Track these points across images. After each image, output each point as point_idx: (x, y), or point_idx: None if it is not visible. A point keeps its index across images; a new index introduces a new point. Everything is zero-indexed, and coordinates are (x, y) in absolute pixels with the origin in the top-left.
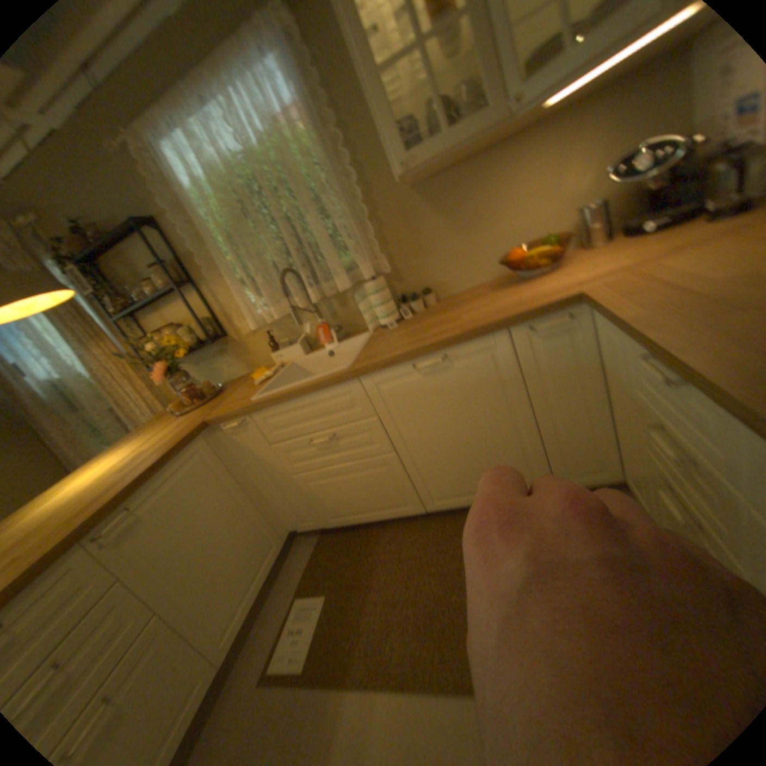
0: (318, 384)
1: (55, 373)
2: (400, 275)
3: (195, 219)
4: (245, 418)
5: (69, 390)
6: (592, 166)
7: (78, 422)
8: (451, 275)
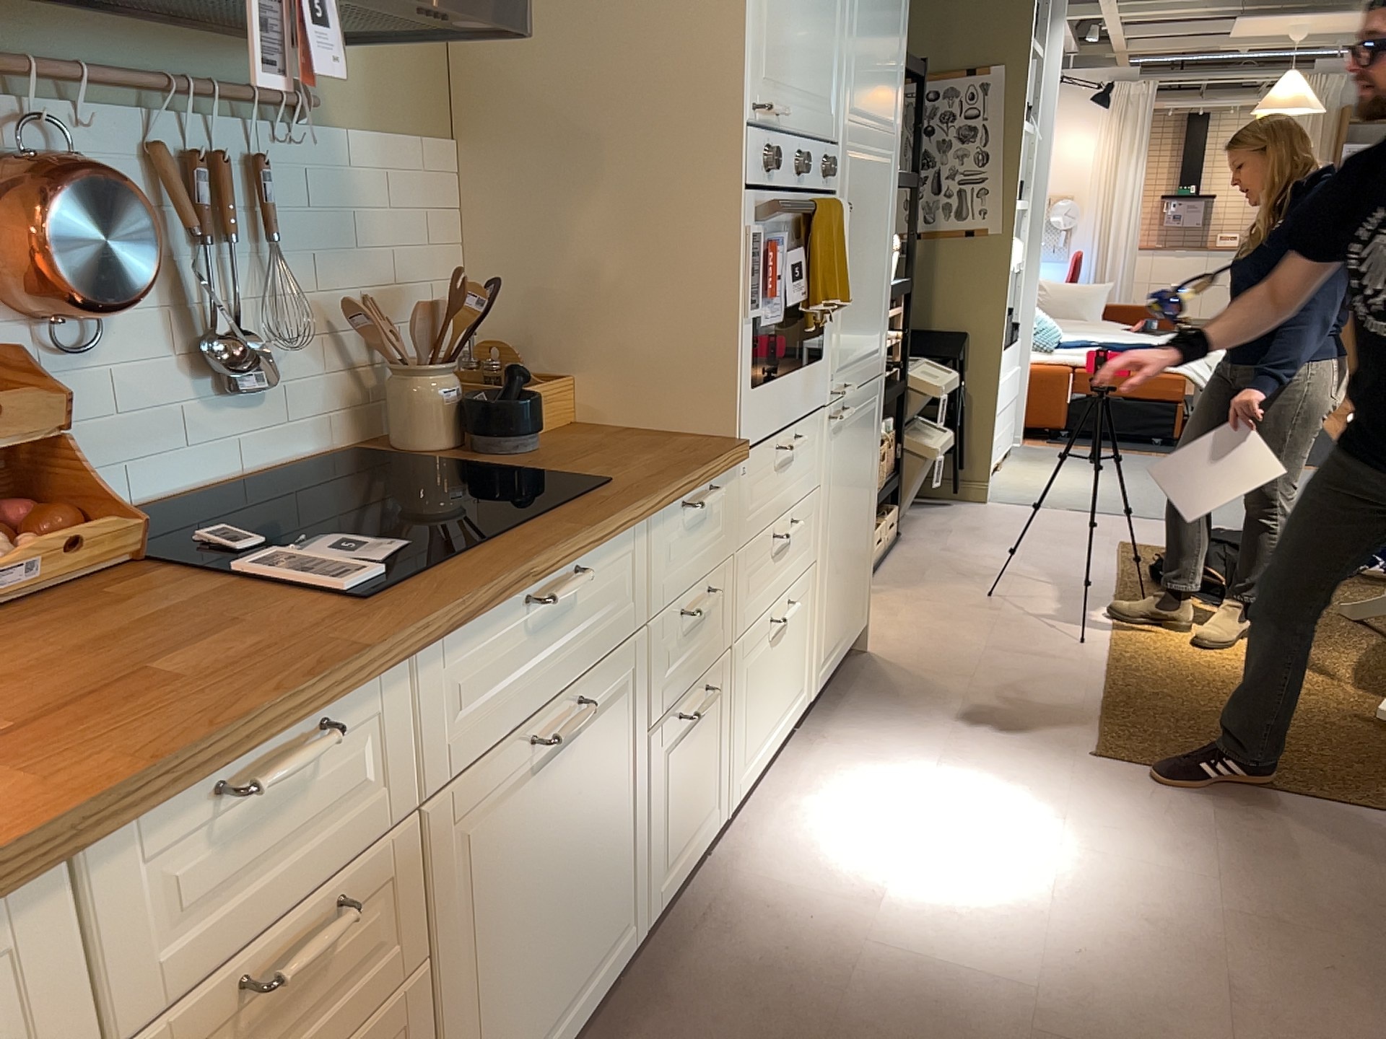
0: None
1: None
2: None
3: None
4: None
5: None
6: None
7: None
8: None
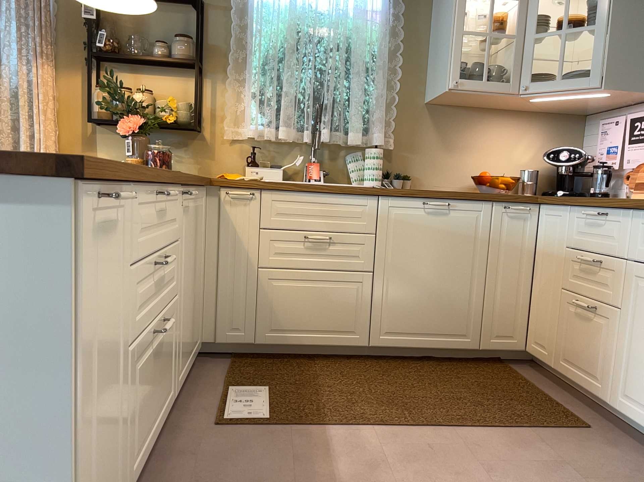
0: (346, 188)
1: None
2: (391, 157)
3: (250, 29)
4: (253, 192)
5: None
6: (532, 150)
7: None
8: (427, 176)
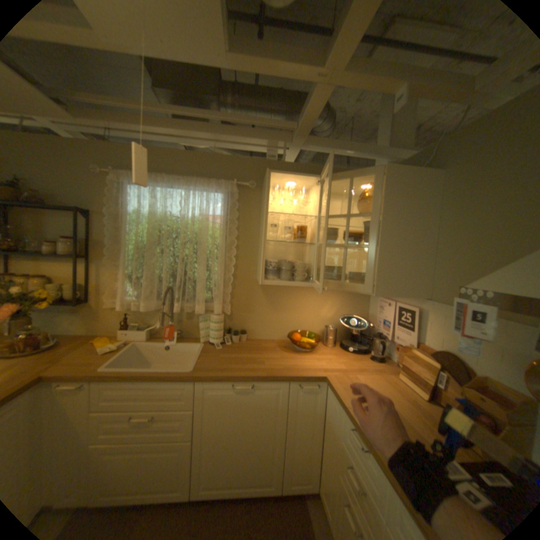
0: (164, 378)
1: None
2: (232, 317)
3: (123, 230)
4: (83, 384)
5: None
6: (334, 310)
7: None
8: (259, 329)
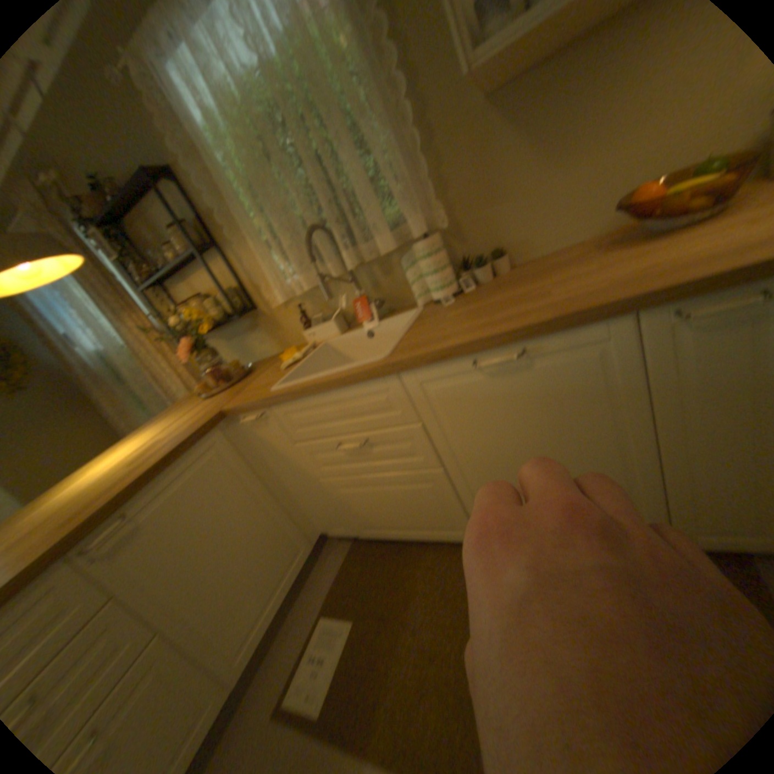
0: (346, 383)
1: (100, 345)
2: (462, 236)
3: (213, 169)
4: (263, 414)
5: (113, 364)
6: None
7: (125, 395)
8: (535, 234)
